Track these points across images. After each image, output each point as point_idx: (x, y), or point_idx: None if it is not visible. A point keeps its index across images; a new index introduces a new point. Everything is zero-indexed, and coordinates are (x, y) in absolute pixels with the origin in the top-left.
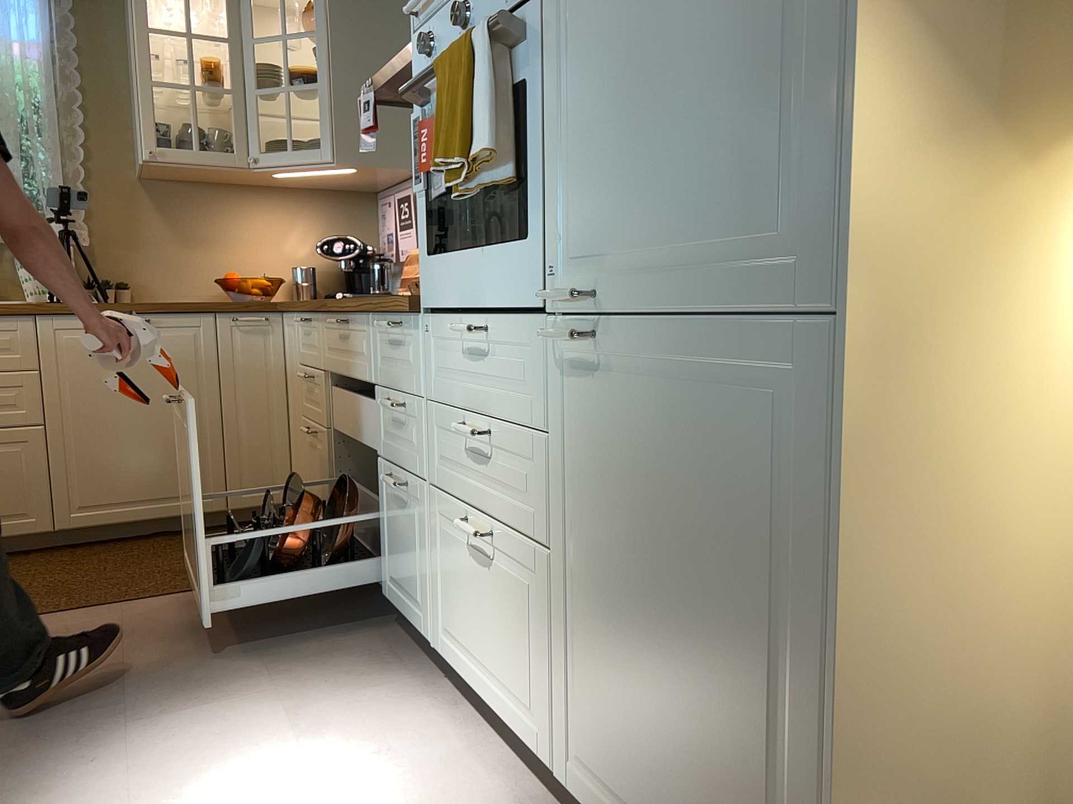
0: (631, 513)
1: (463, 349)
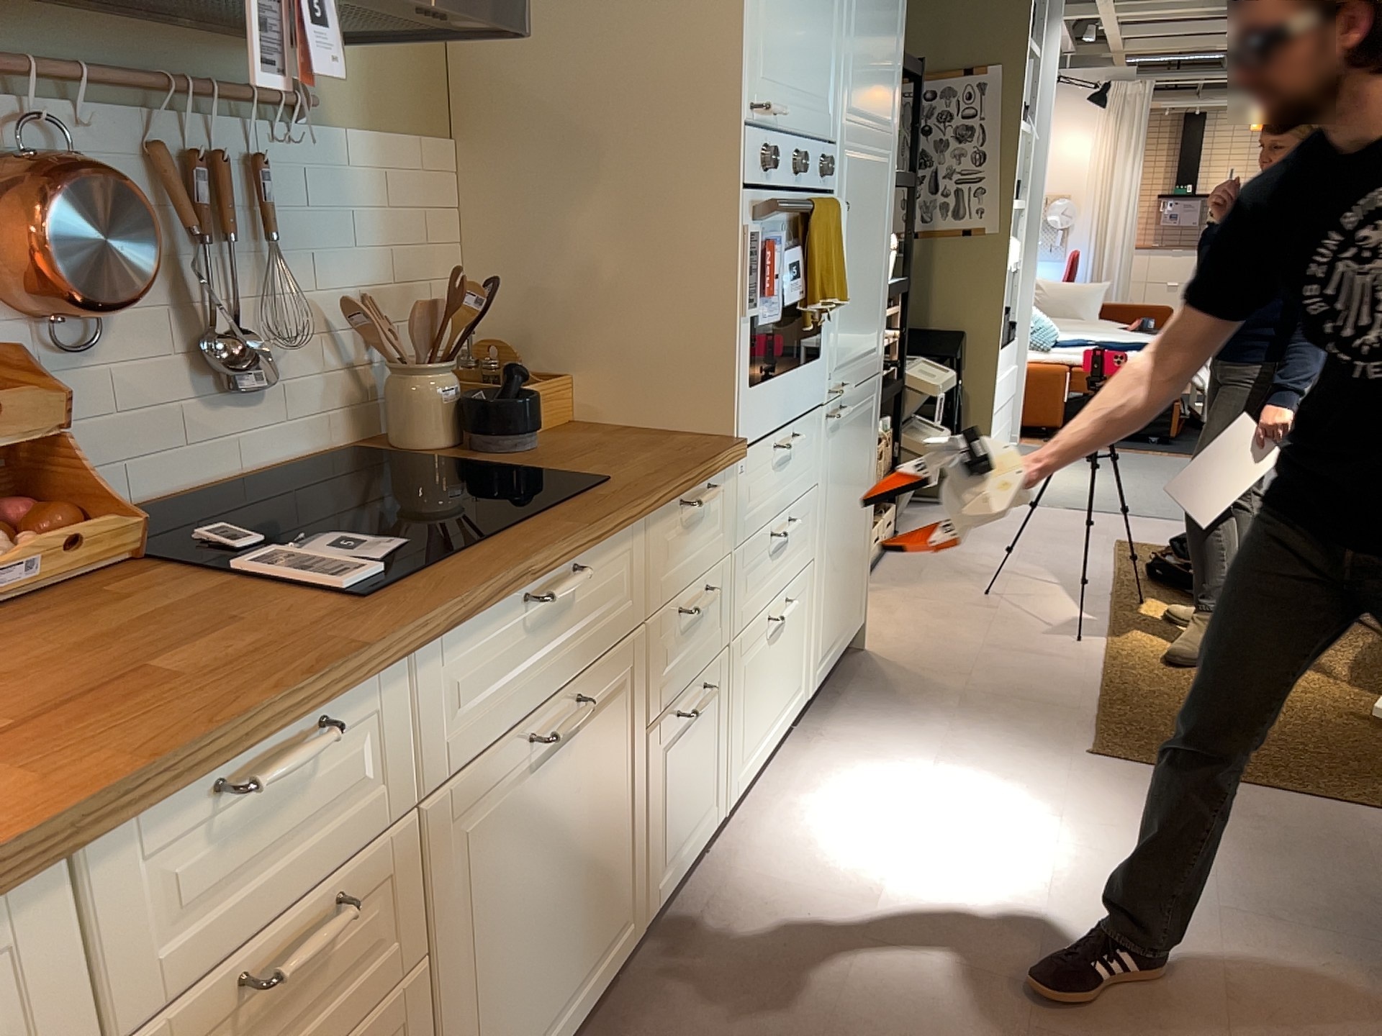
0: (843, 489)
1: (772, 465)
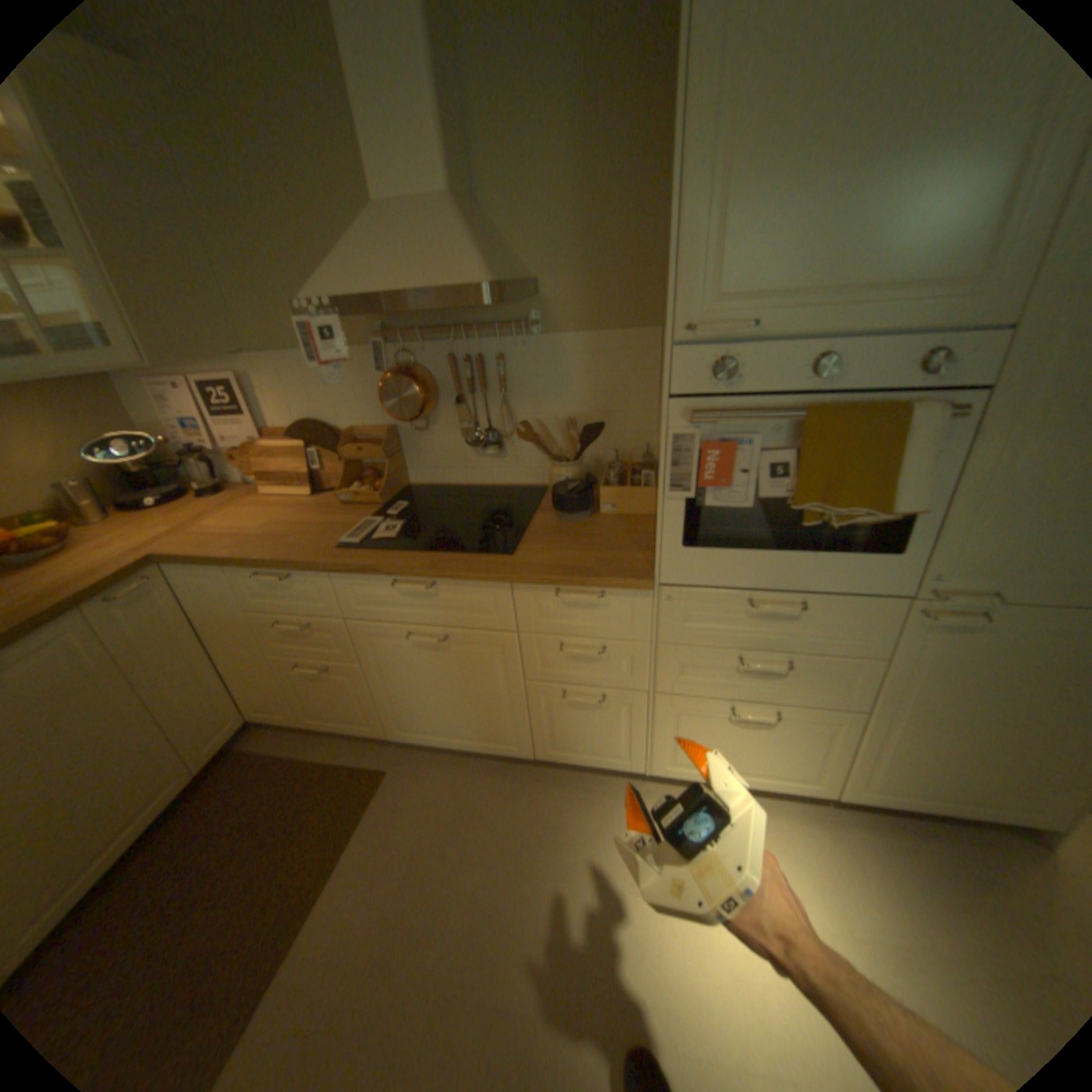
0: (980, 690)
1: (742, 612)
